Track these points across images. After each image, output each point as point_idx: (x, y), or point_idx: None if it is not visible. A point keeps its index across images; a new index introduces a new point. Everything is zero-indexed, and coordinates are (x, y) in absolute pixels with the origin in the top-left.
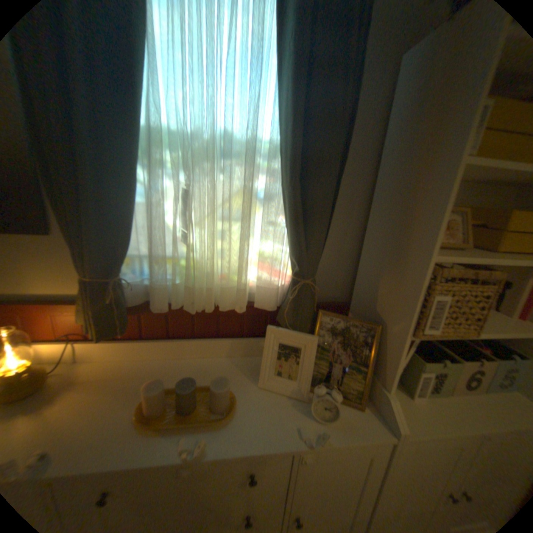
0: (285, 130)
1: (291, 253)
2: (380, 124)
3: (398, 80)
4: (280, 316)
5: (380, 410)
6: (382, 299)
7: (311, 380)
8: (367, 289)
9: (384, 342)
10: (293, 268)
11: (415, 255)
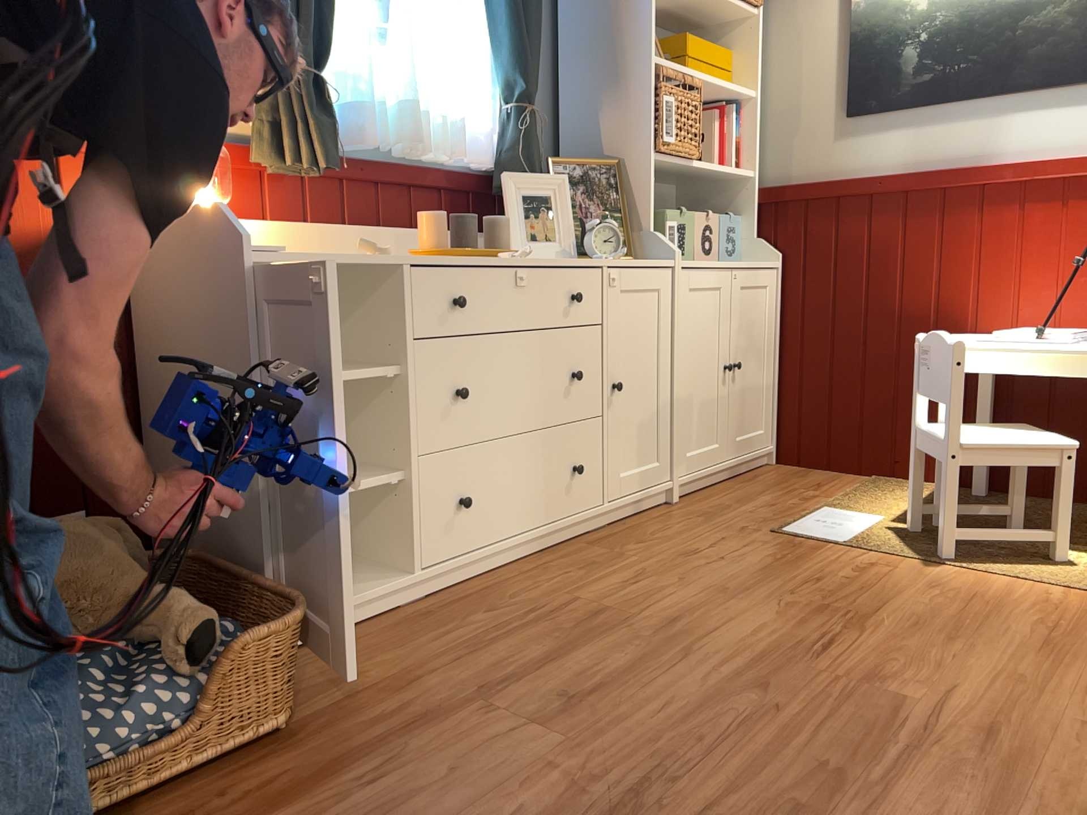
0: None
1: (507, 71)
2: None
3: None
4: (498, 178)
5: (643, 260)
6: (606, 137)
7: (573, 227)
8: (581, 141)
9: (624, 184)
10: (505, 101)
11: (632, 64)
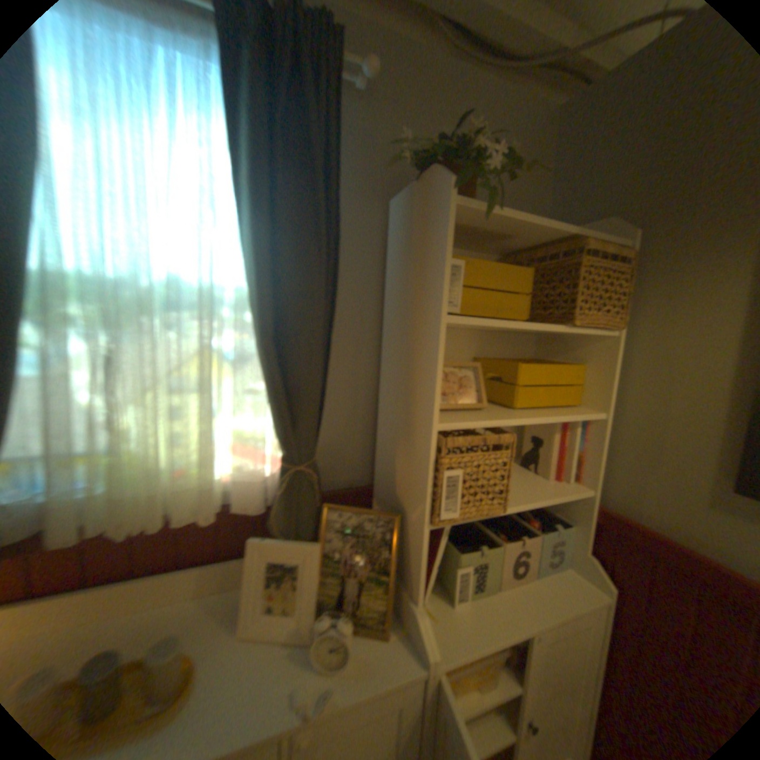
0: (249, 281)
1: (275, 432)
2: (378, 270)
3: (390, 225)
4: (270, 521)
5: (409, 634)
6: (399, 479)
7: (312, 610)
8: (386, 466)
9: (406, 537)
10: (281, 452)
11: (420, 424)
